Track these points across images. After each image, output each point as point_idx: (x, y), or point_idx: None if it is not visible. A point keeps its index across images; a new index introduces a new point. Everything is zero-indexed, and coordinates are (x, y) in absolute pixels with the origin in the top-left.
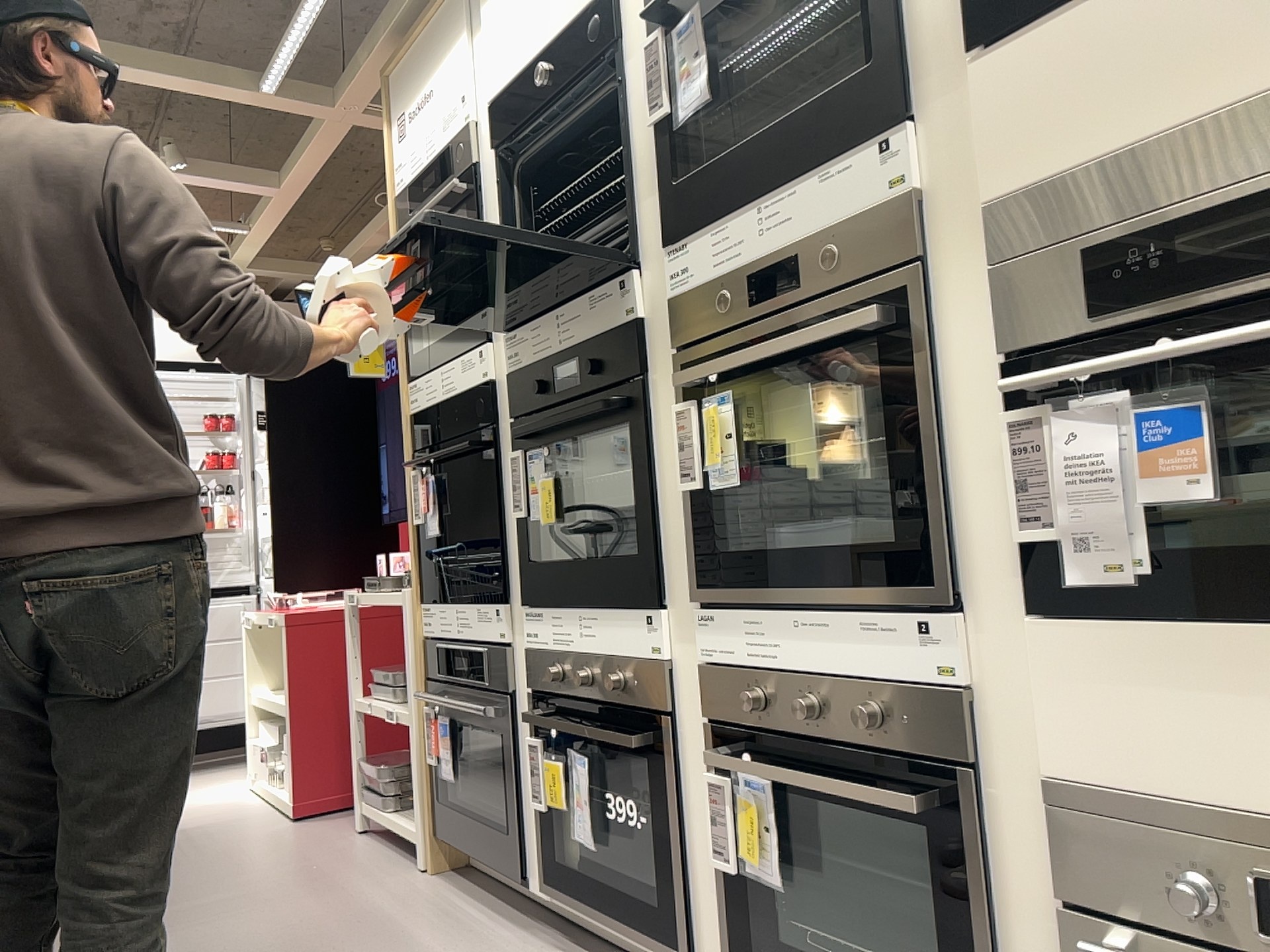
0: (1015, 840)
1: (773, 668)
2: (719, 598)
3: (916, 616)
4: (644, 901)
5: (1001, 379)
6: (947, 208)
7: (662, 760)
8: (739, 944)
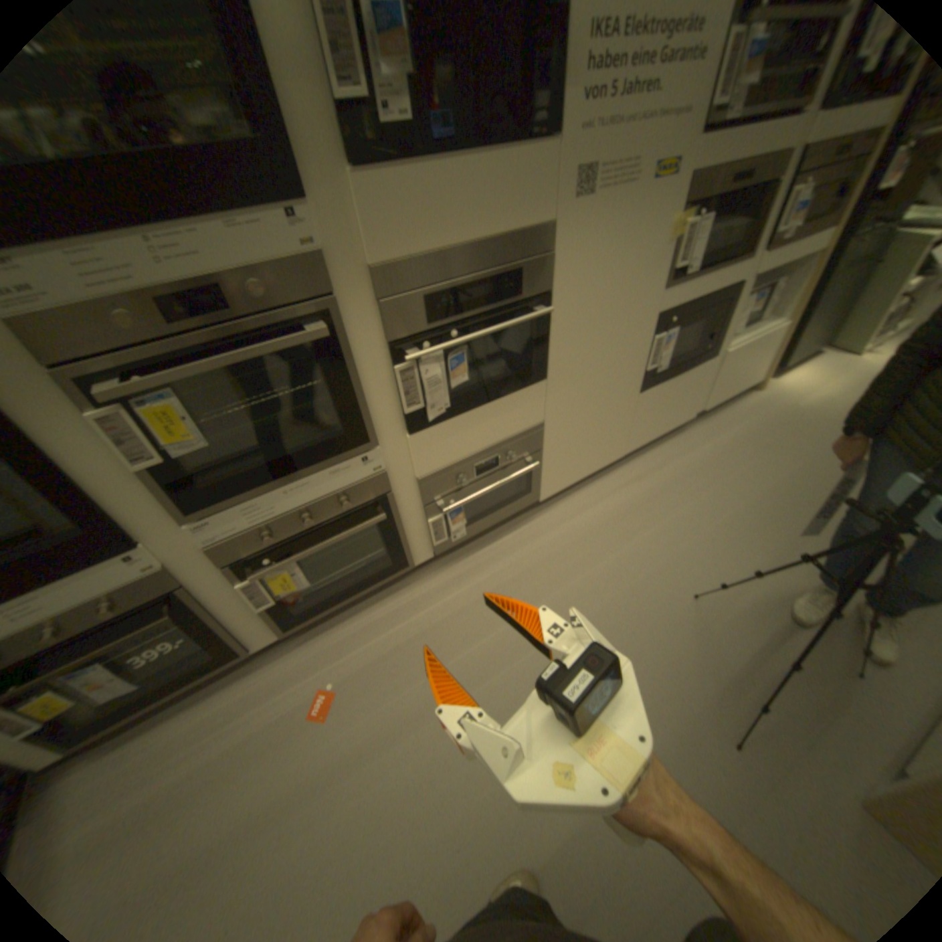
0: (401, 502)
1: (268, 520)
2: (207, 513)
3: (356, 458)
4: (169, 673)
5: (383, 352)
6: (340, 263)
7: (179, 611)
8: (277, 623)
